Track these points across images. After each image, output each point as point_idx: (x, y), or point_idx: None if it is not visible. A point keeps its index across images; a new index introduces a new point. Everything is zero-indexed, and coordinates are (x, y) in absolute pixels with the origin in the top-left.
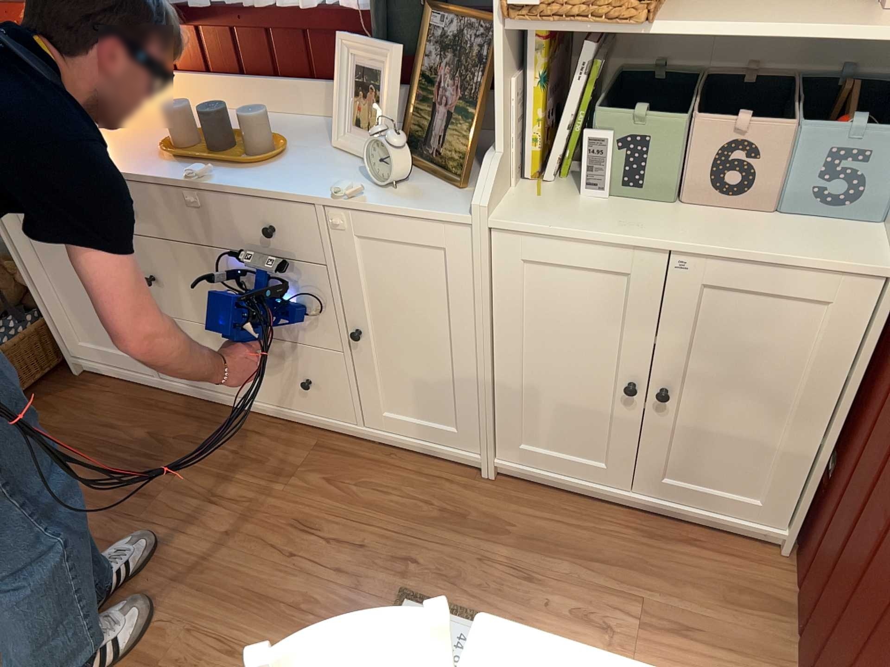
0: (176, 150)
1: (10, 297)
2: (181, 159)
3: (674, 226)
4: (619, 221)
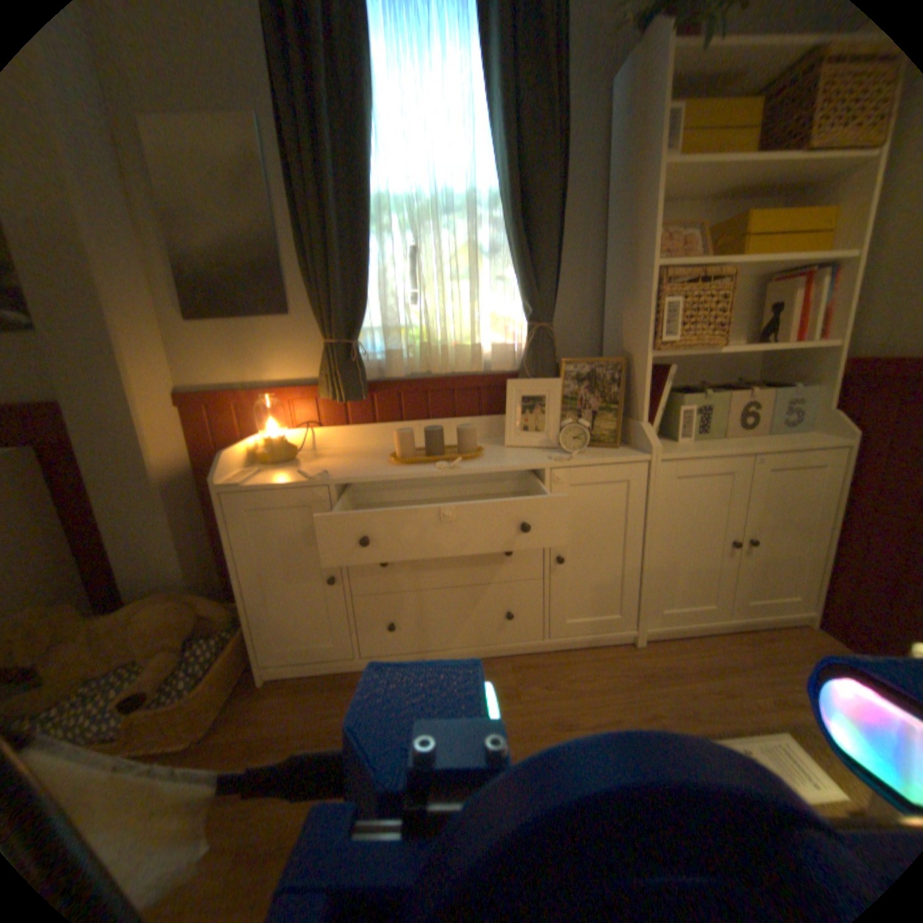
0: (398, 457)
1: (180, 628)
2: (411, 461)
3: (742, 444)
4: (716, 446)
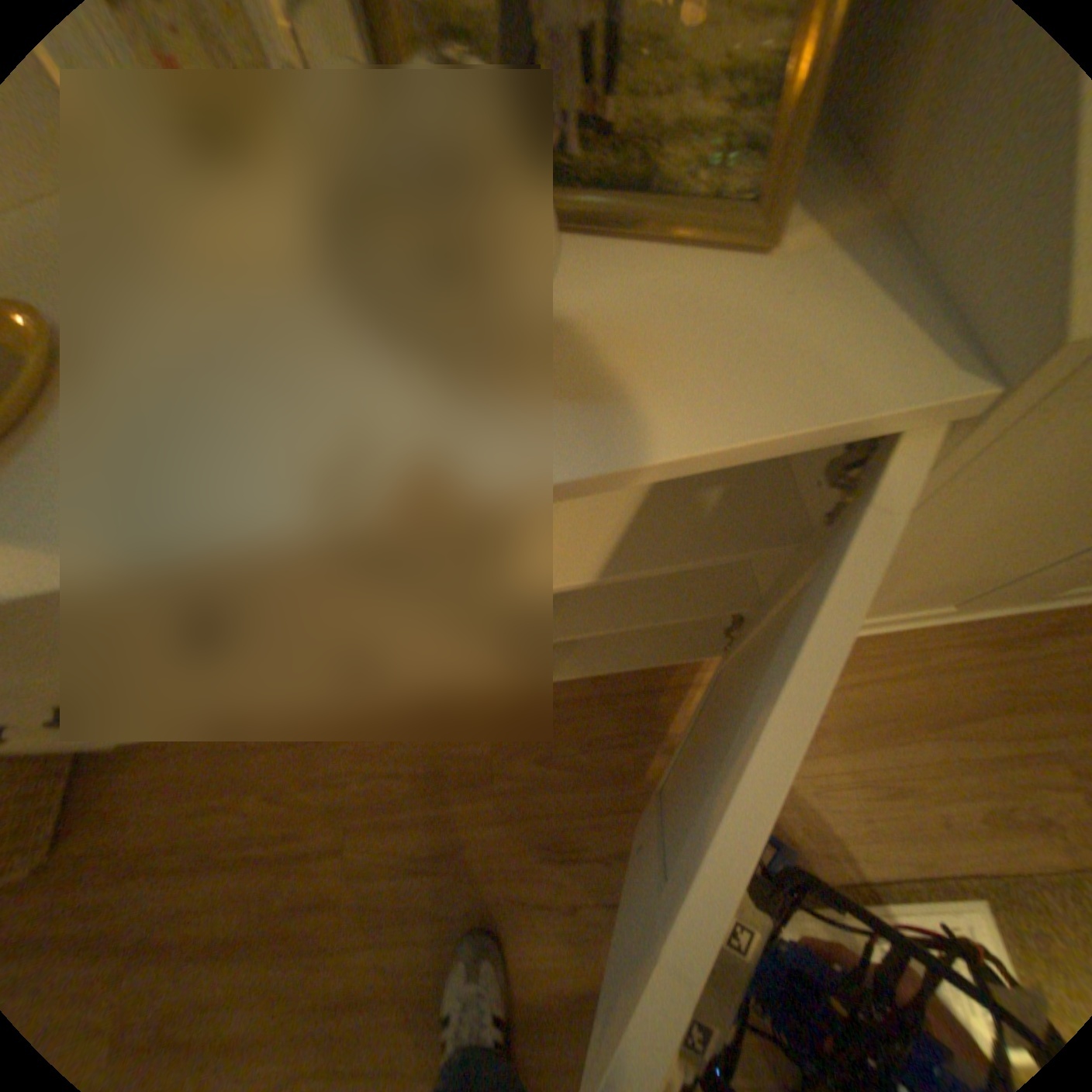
0: None
1: None
2: None
3: None
4: None
